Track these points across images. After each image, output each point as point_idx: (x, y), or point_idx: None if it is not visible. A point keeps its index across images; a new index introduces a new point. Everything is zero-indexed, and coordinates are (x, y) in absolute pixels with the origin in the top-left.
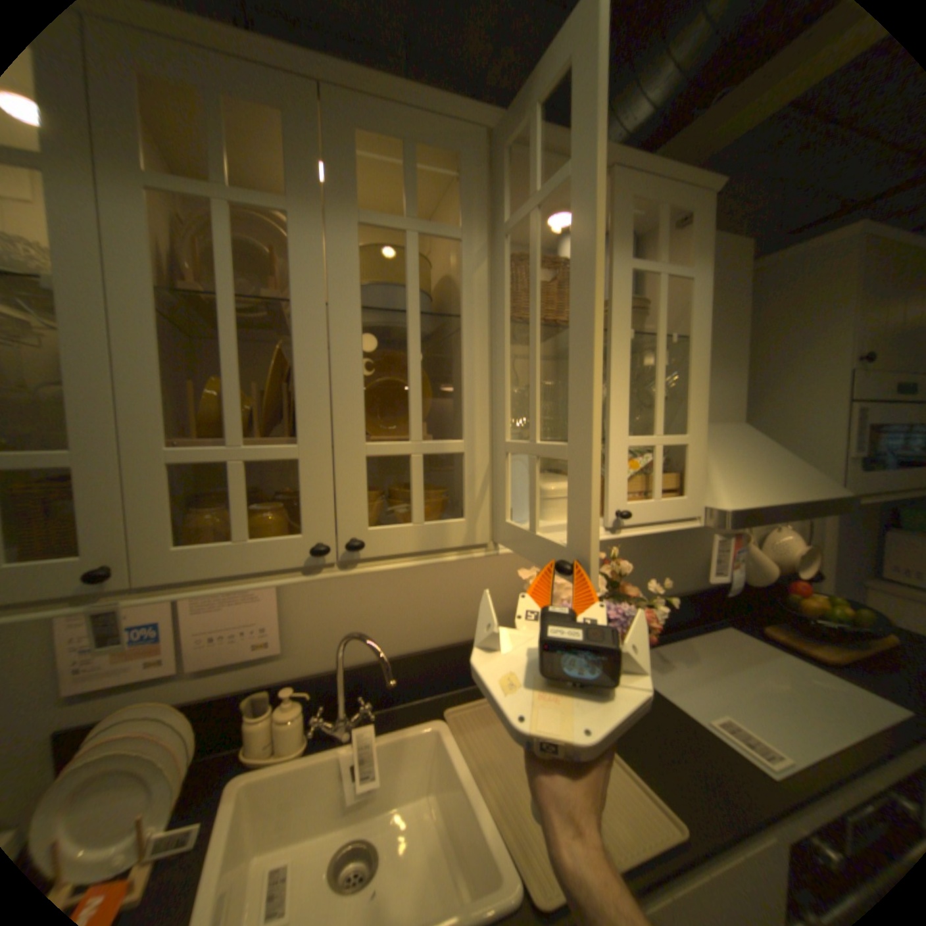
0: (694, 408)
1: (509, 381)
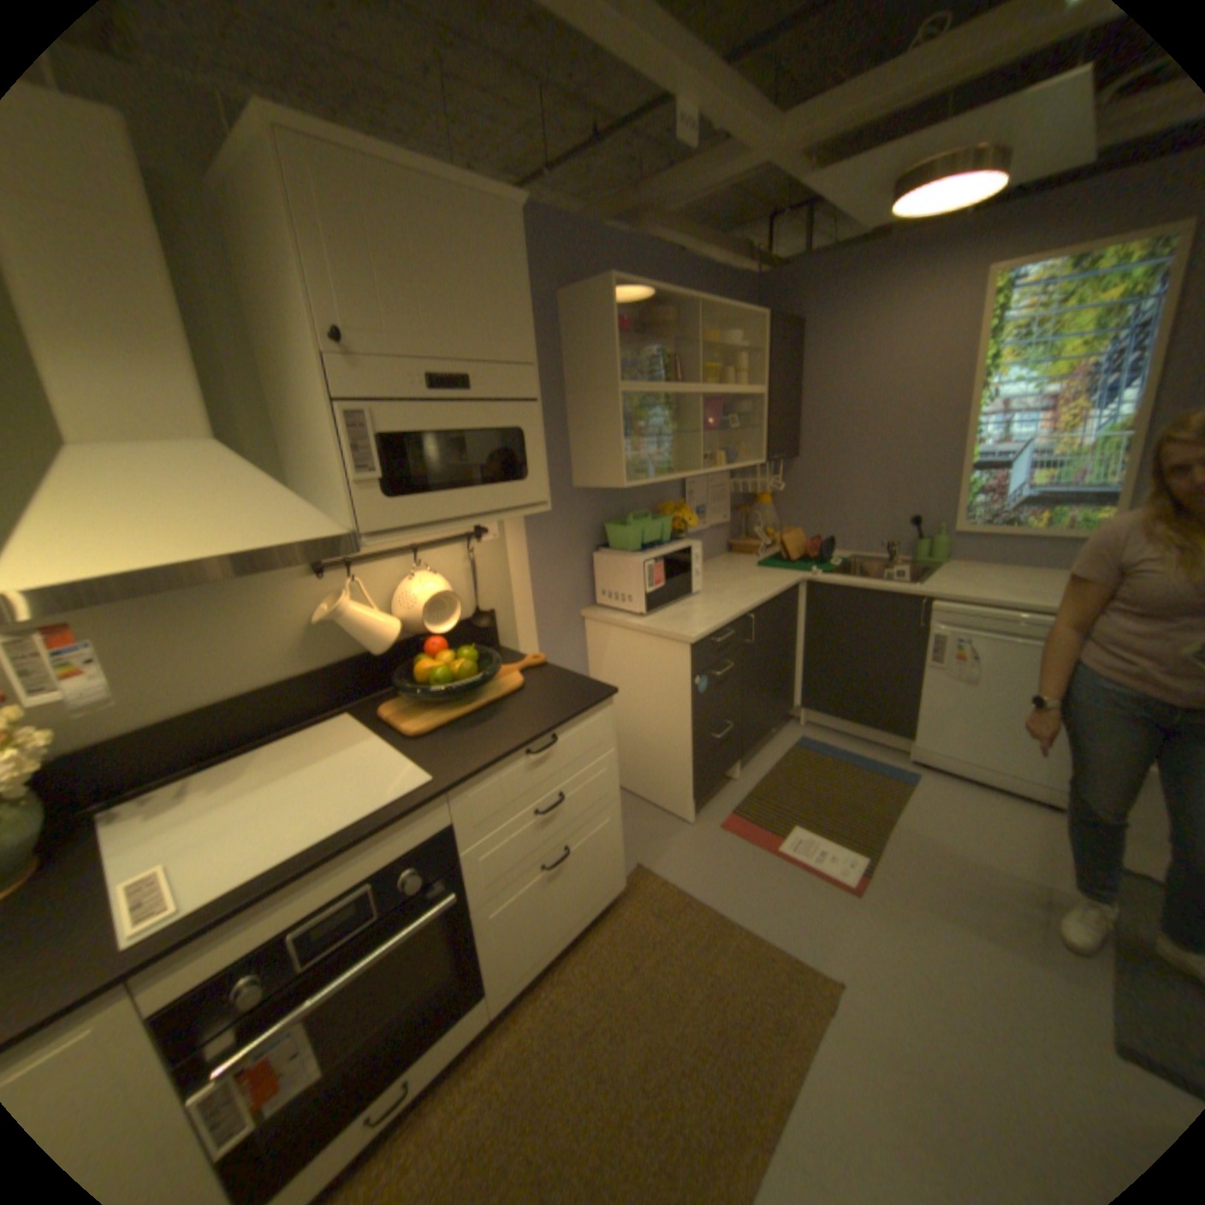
0: None
1: None
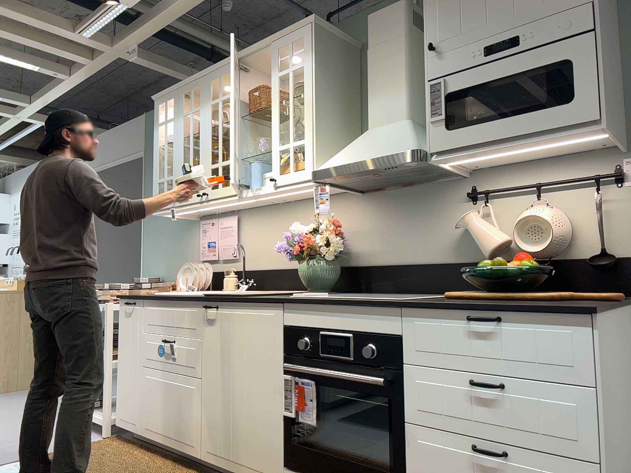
0: (305, 125)
1: (240, 137)
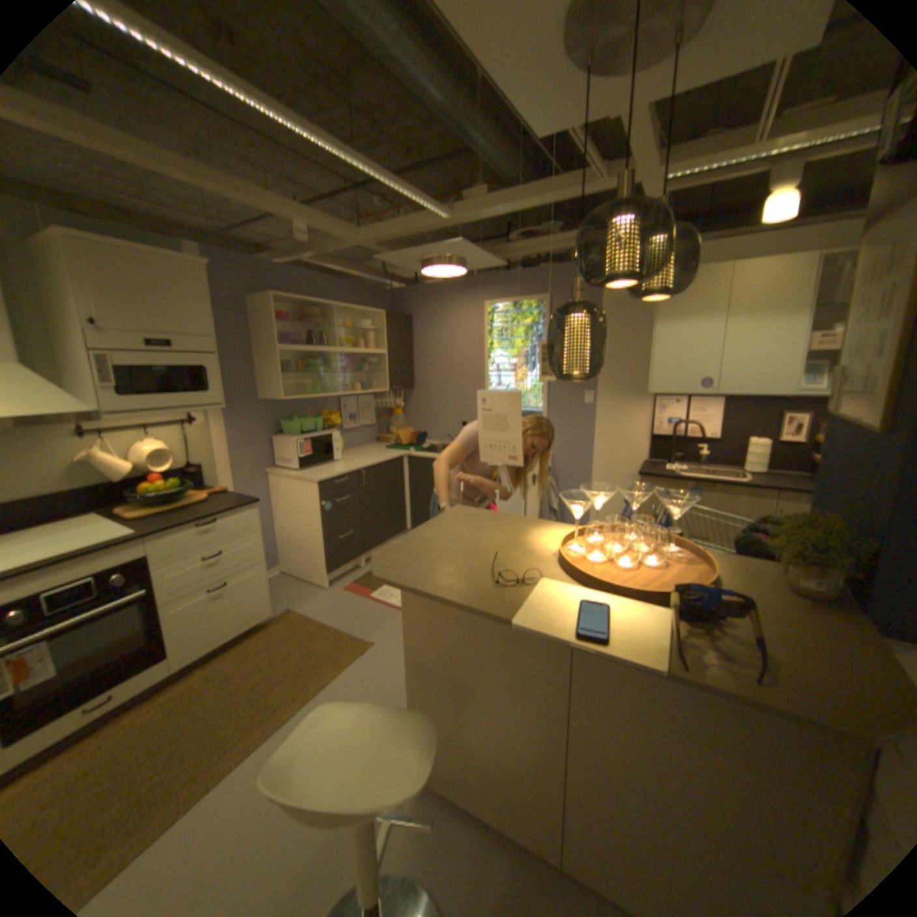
0: None
1: None
